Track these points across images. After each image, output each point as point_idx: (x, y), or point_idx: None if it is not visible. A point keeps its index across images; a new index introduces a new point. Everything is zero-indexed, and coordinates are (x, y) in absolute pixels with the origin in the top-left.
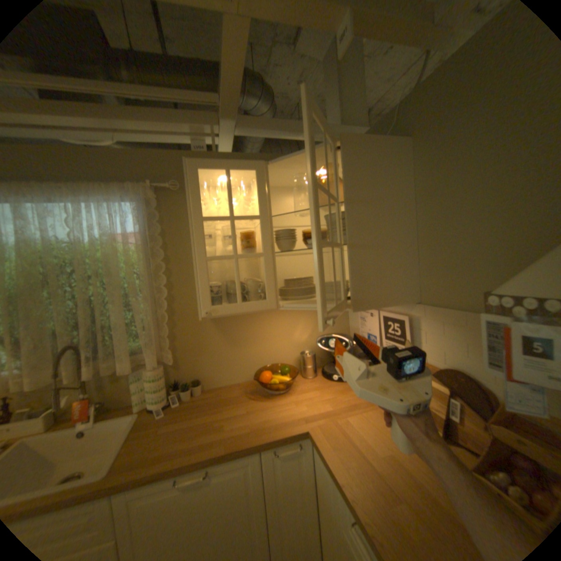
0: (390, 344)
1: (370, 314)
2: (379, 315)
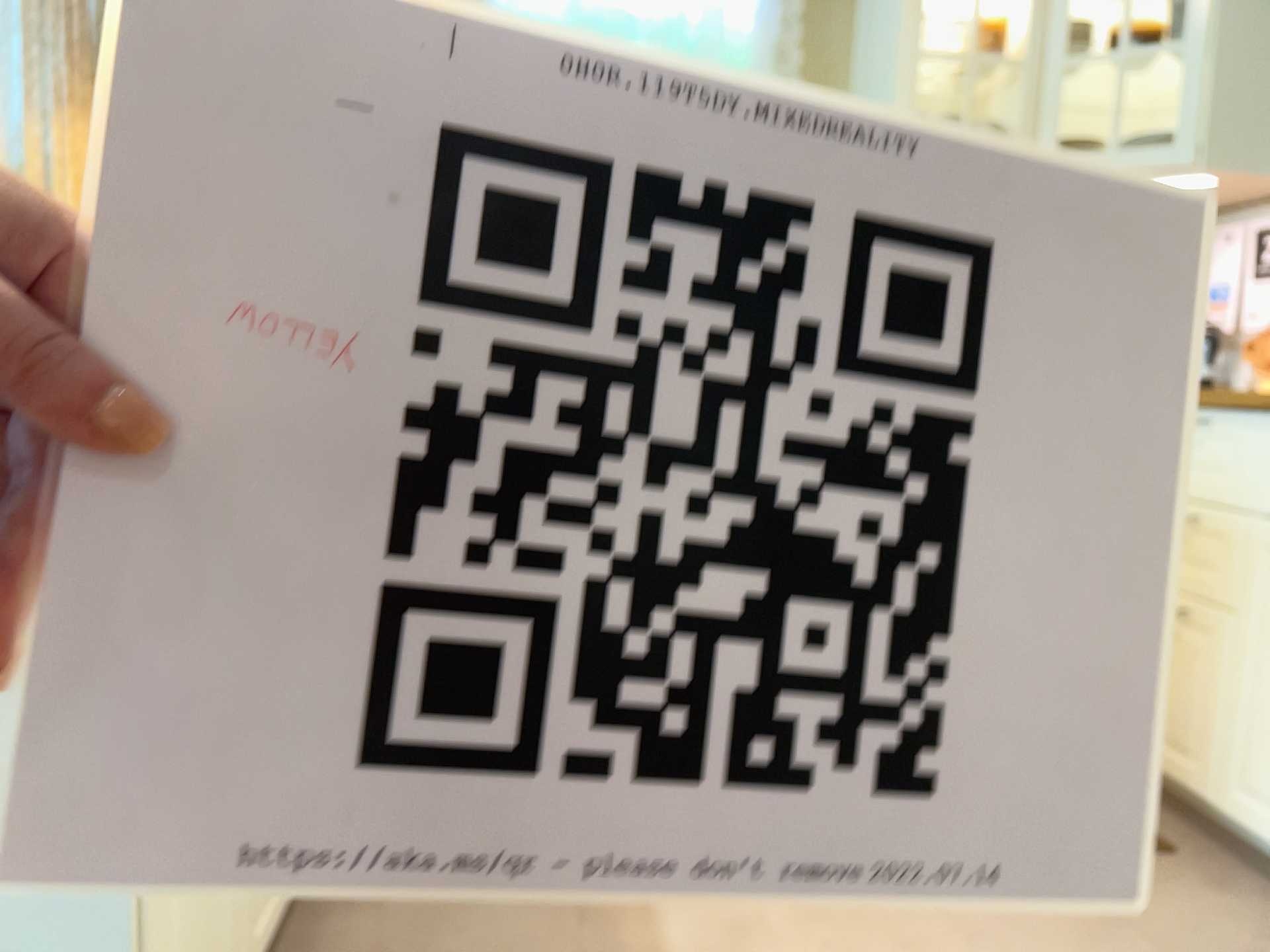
0: (1266, 286)
1: (1230, 236)
2: (1251, 231)
